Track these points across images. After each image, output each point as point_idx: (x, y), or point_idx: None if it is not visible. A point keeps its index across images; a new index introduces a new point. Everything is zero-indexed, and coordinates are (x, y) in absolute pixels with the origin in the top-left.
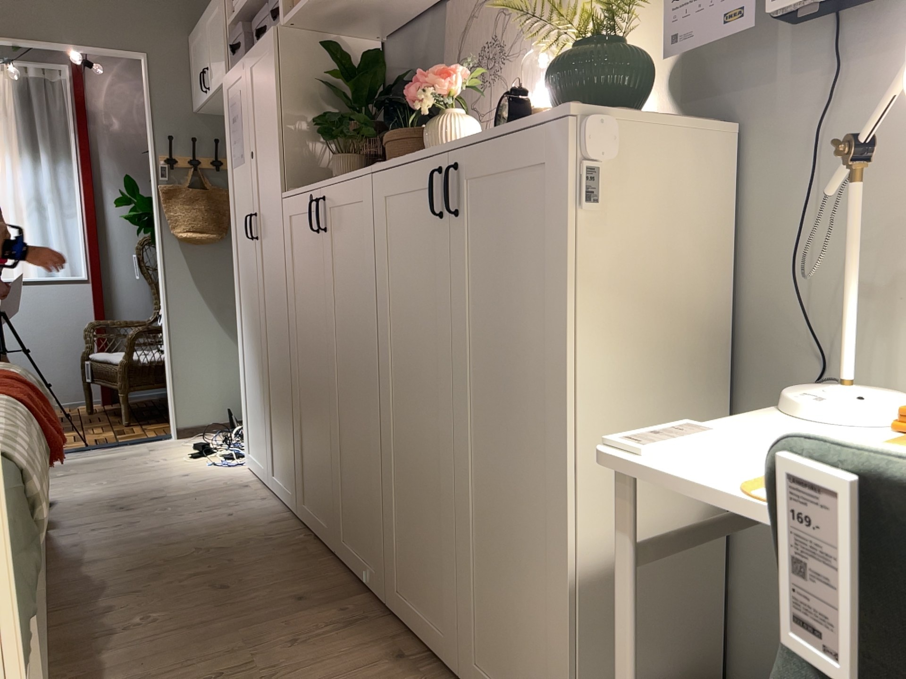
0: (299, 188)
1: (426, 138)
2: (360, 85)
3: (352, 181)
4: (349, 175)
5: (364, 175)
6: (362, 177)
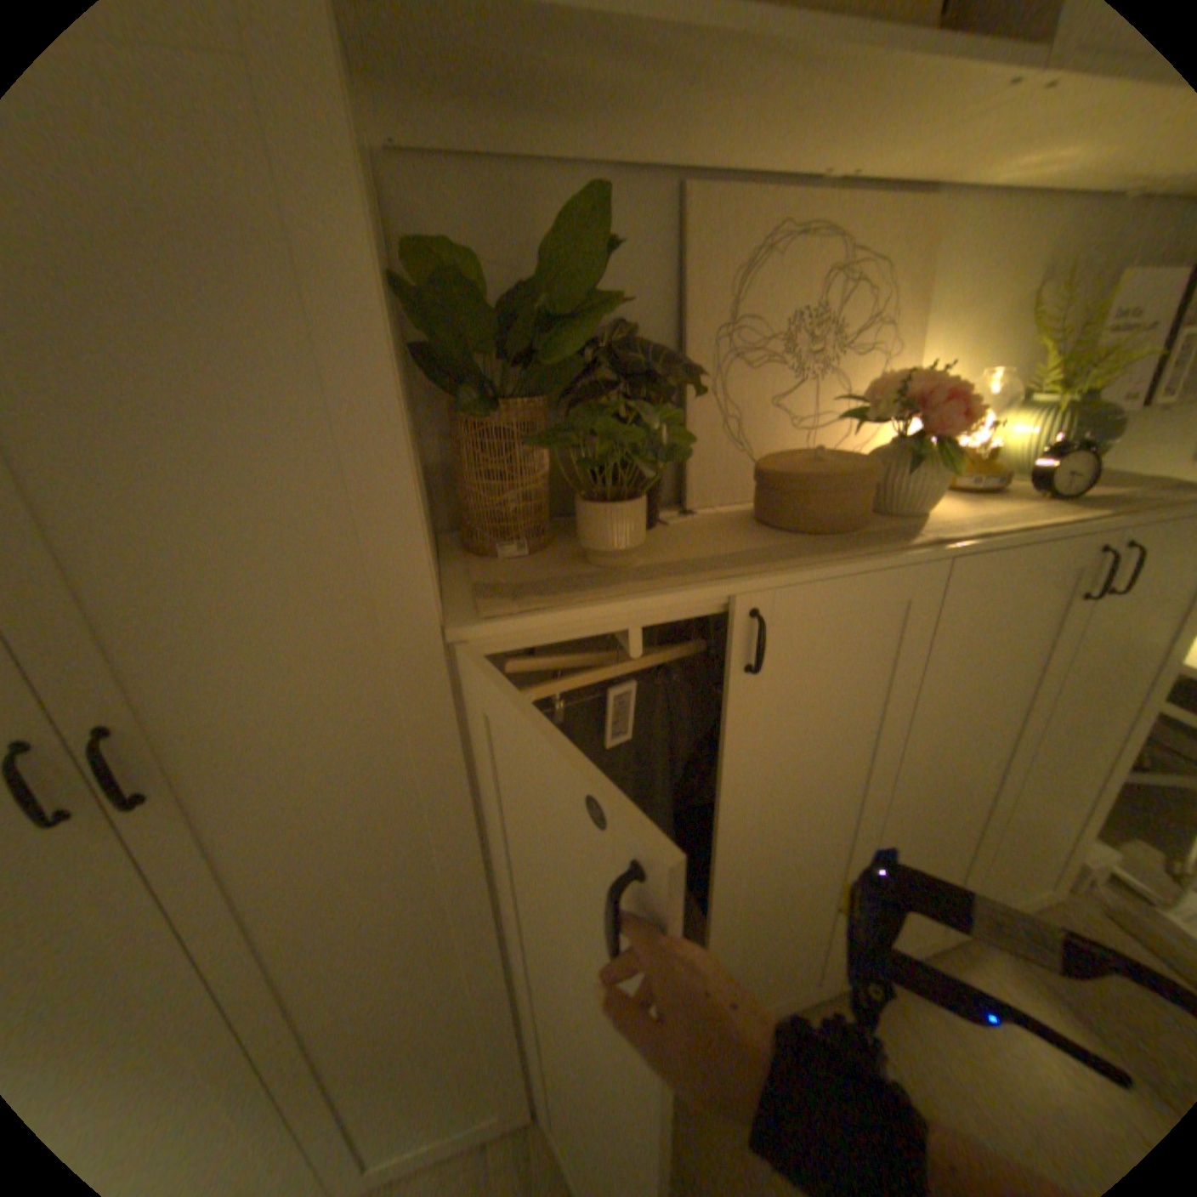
0: (578, 600)
1: (902, 478)
2: (477, 297)
3: (889, 572)
4: (825, 556)
5: (928, 561)
6: (928, 565)
